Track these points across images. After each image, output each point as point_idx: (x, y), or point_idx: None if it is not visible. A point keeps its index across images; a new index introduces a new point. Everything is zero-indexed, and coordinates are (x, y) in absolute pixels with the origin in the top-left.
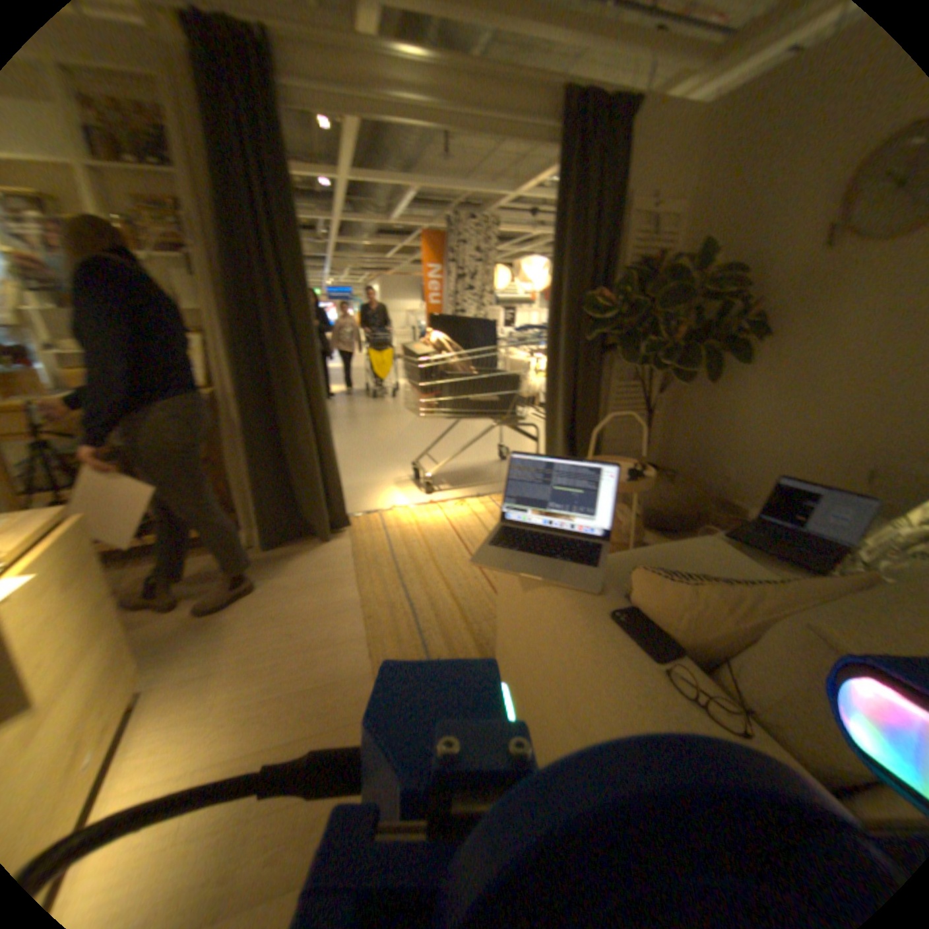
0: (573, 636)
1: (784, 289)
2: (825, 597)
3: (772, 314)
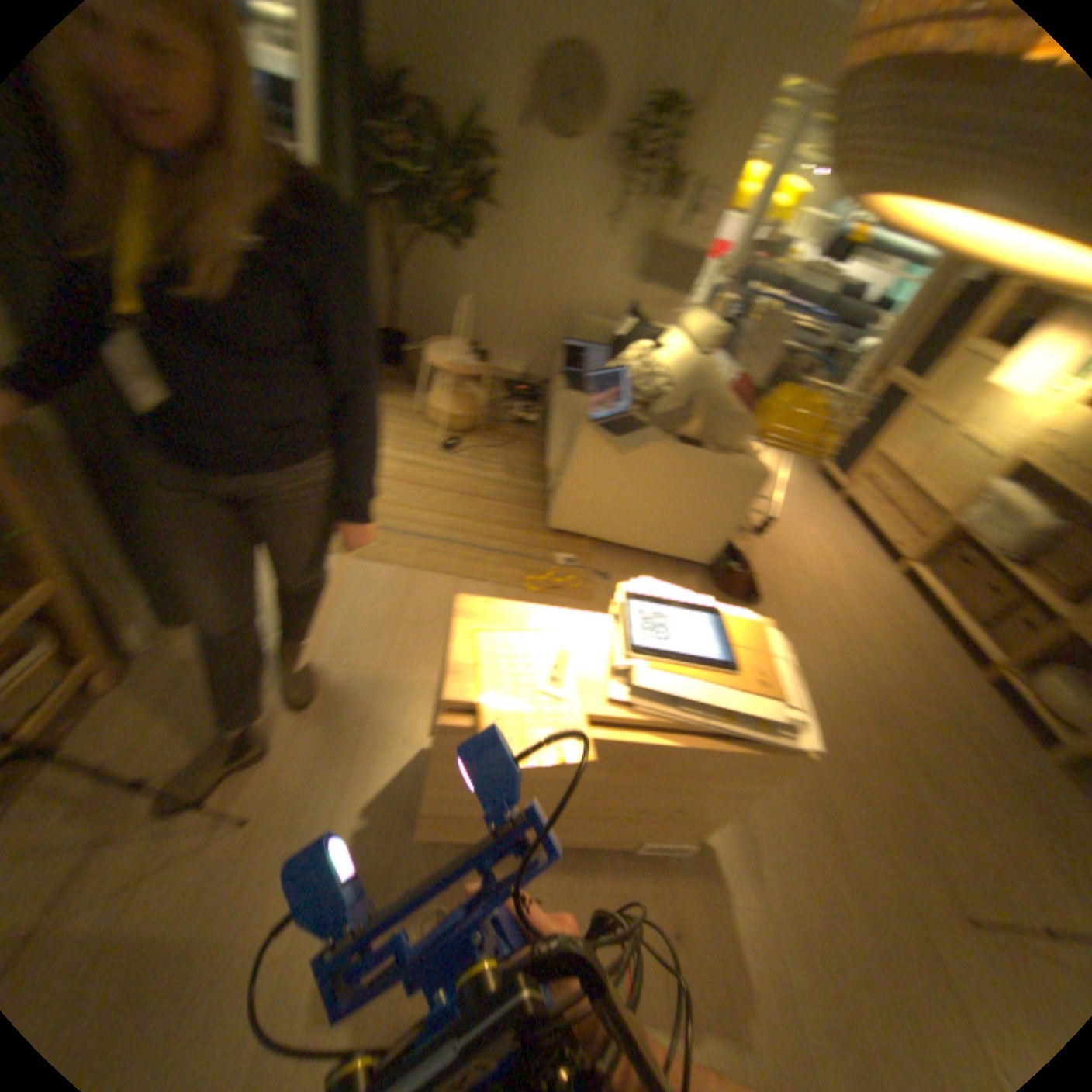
0: (672, 464)
1: (493, 162)
2: (711, 409)
3: (485, 185)
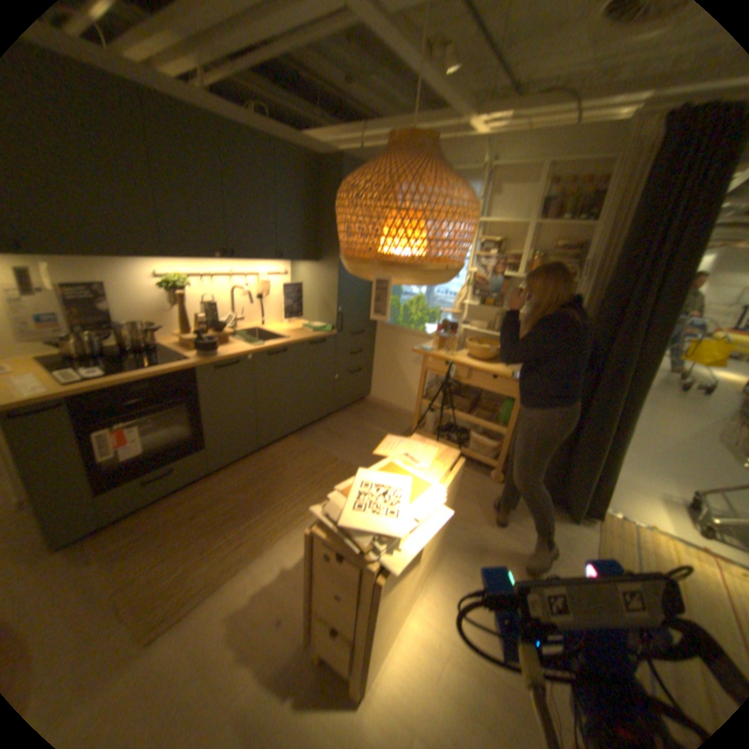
0: None
1: None
2: None
3: None
